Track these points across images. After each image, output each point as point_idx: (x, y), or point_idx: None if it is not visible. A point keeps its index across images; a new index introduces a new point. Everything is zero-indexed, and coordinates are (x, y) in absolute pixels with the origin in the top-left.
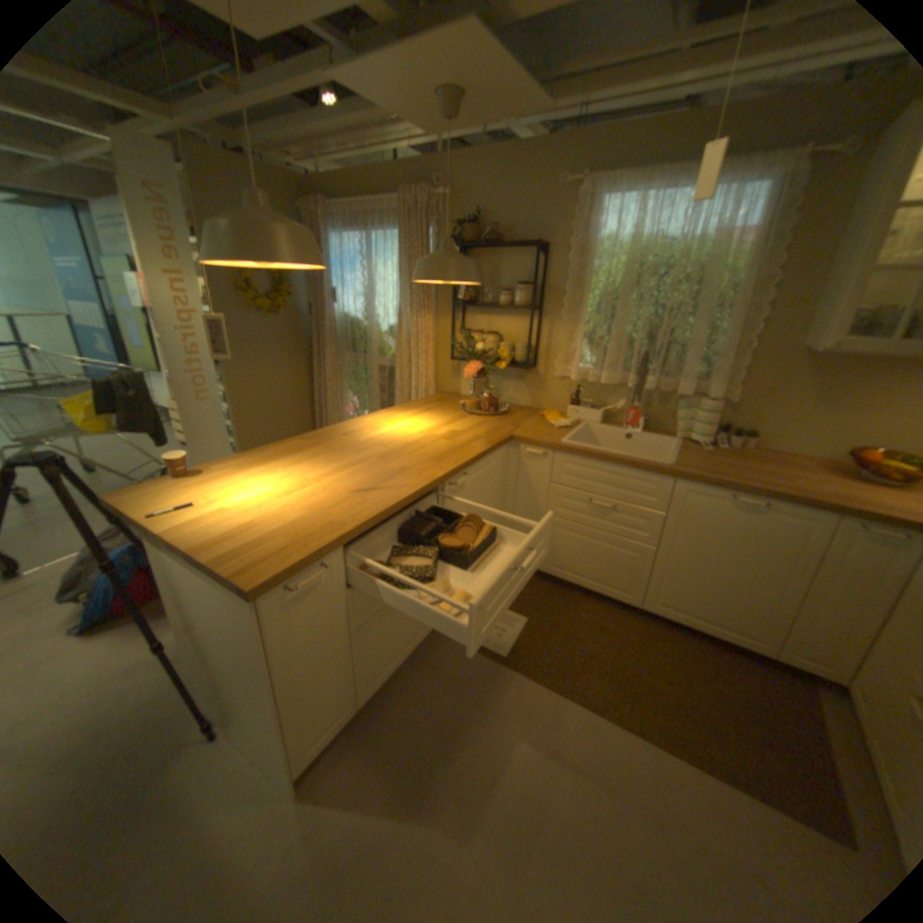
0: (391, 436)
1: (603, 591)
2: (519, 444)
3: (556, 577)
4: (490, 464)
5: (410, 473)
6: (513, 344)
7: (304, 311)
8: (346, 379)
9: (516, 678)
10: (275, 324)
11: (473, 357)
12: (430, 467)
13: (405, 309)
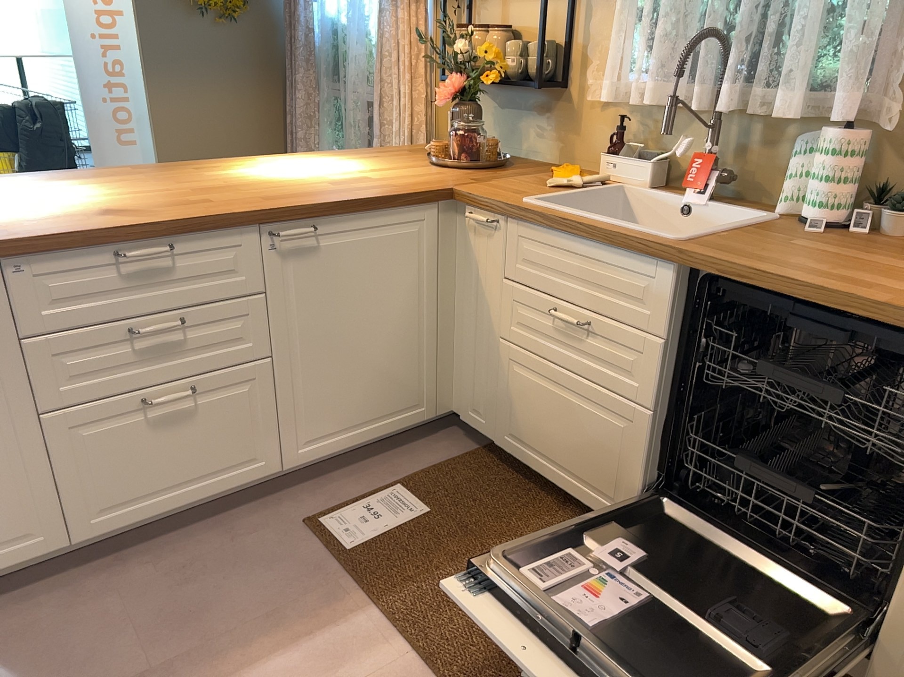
0: (258, 175)
1: (578, 491)
2: (466, 207)
3: (516, 457)
4: (393, 229)
5: (202, 206)
6: (522, 46)
7: (282, 20)
8: (325, 125)
9: (341, 580)
10: (232, 37)
11: (455, 69)
12: (245, 203)
13: (388, 1)
